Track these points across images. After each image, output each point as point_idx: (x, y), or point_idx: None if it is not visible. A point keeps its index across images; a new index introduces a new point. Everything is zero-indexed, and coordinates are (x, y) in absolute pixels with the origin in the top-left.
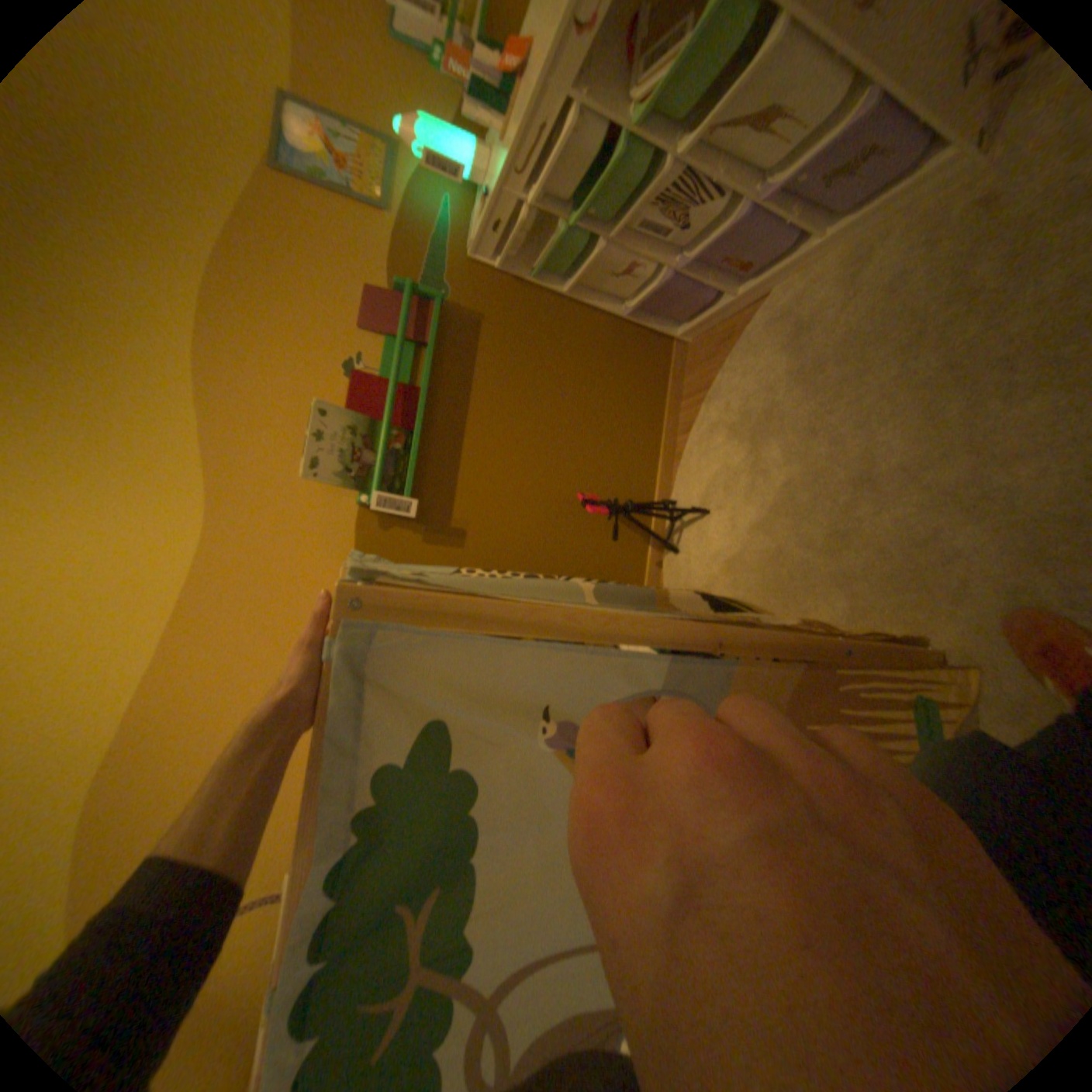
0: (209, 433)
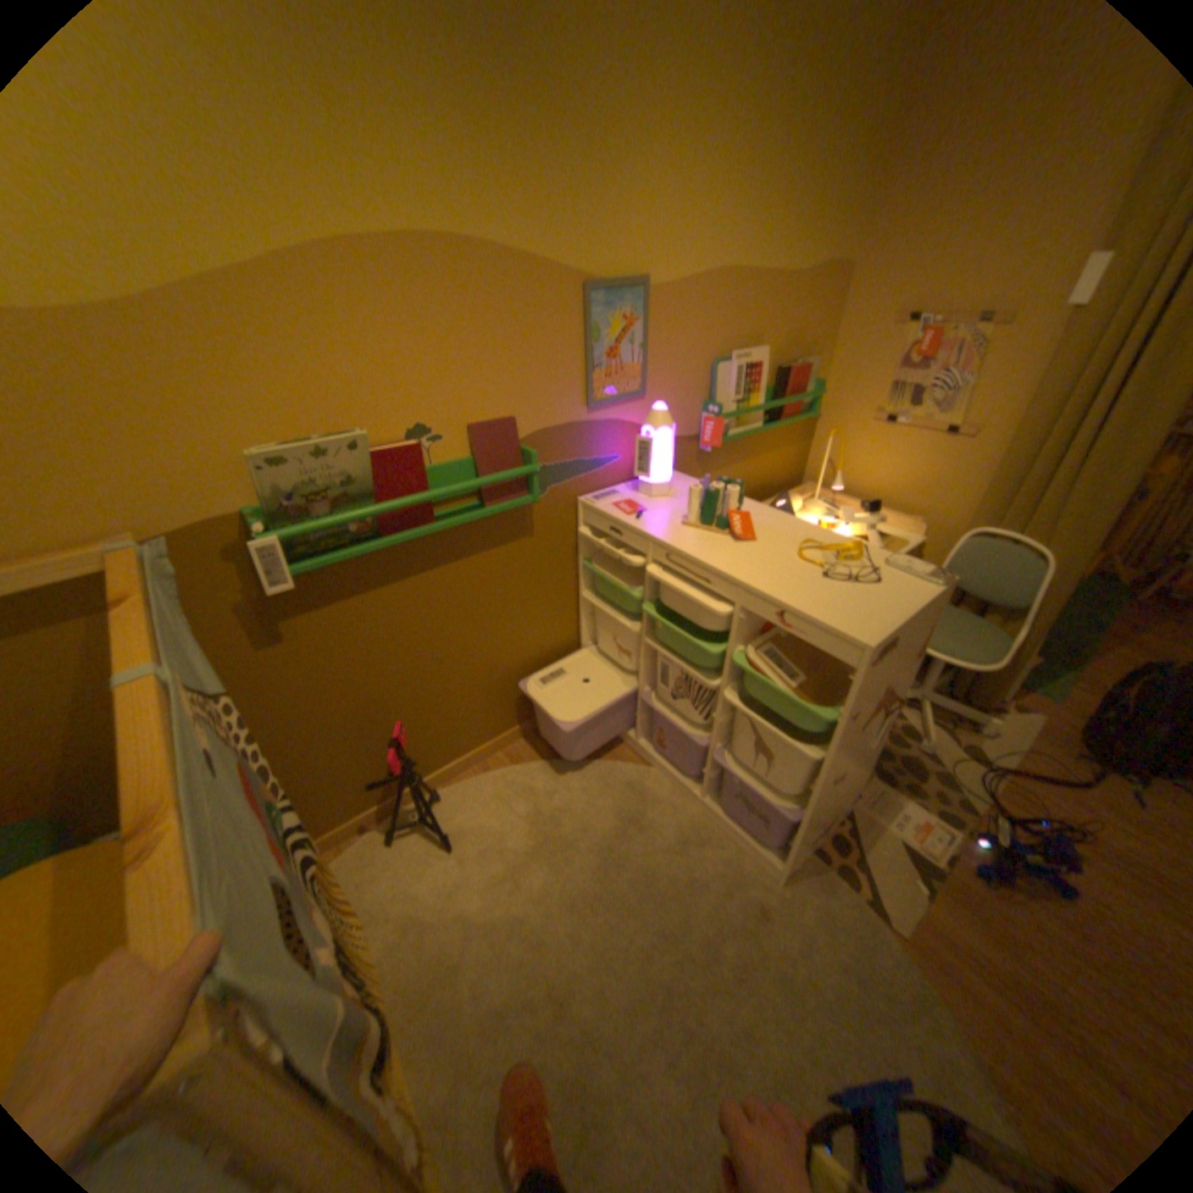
0: (235, 286)
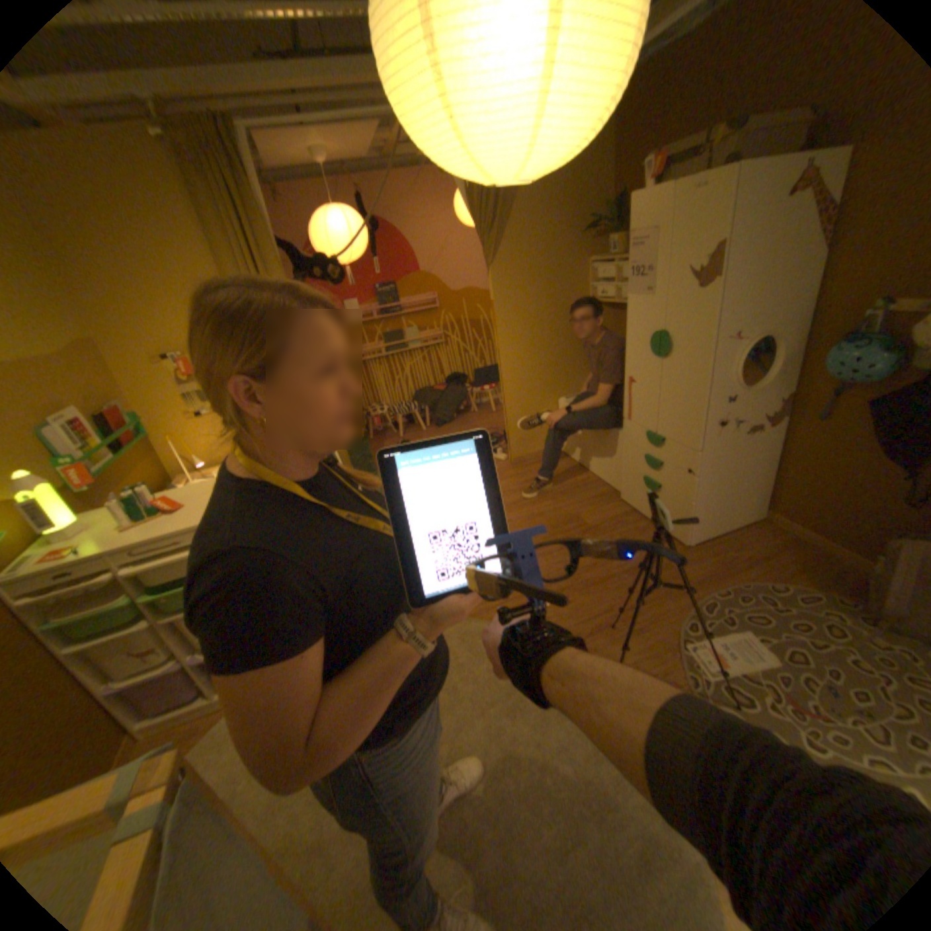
0: None
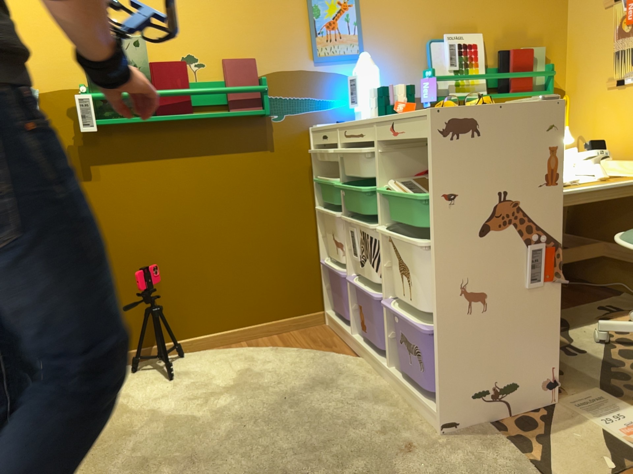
0: None
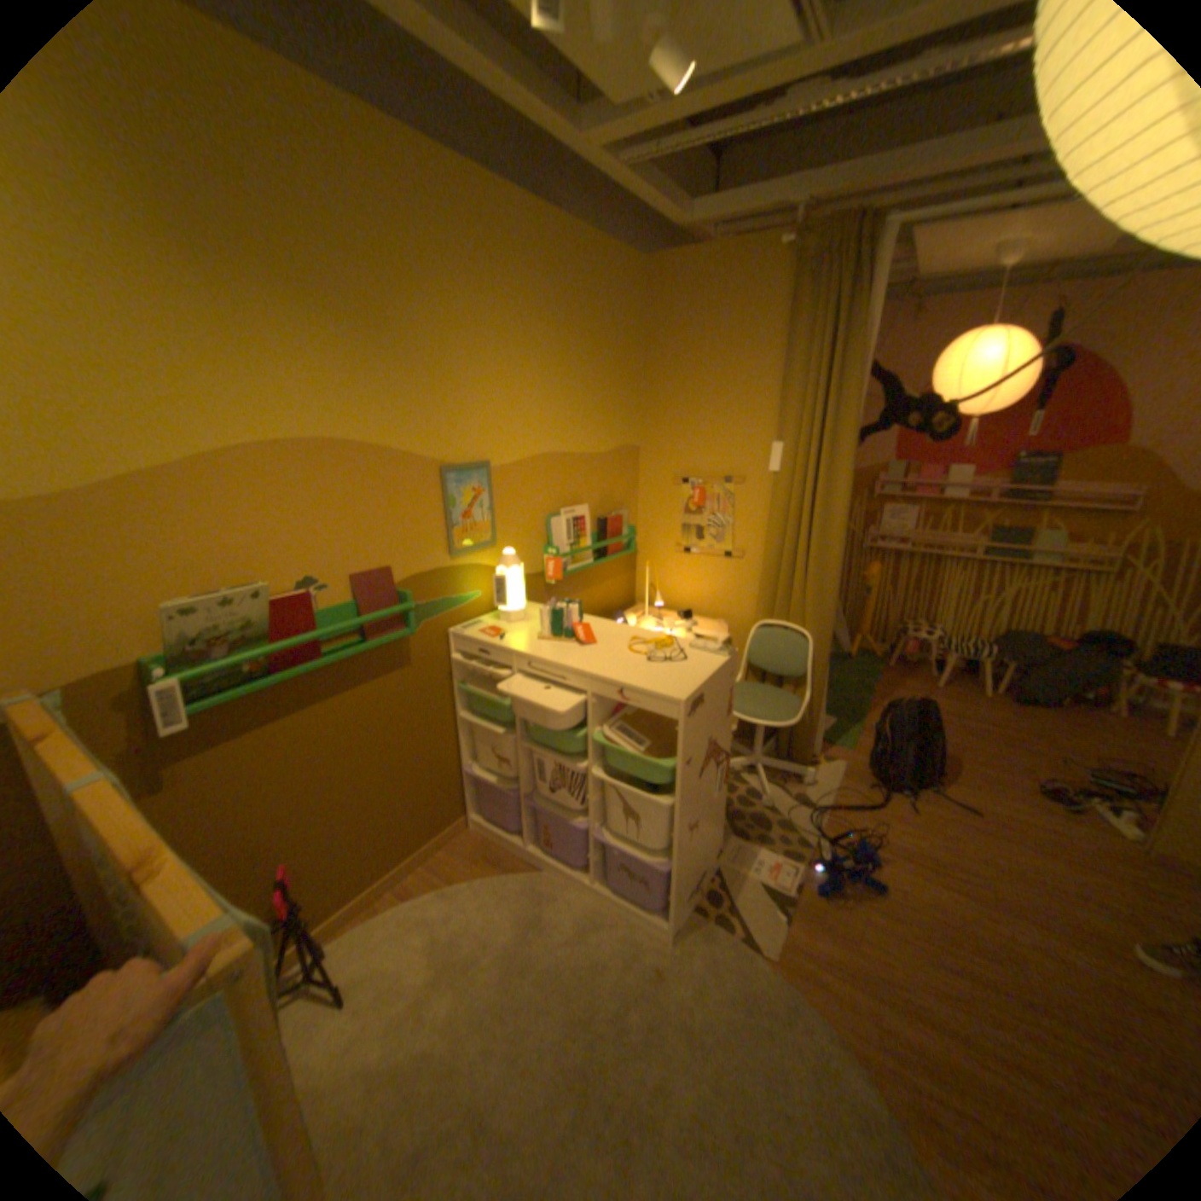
0: (157, 480)
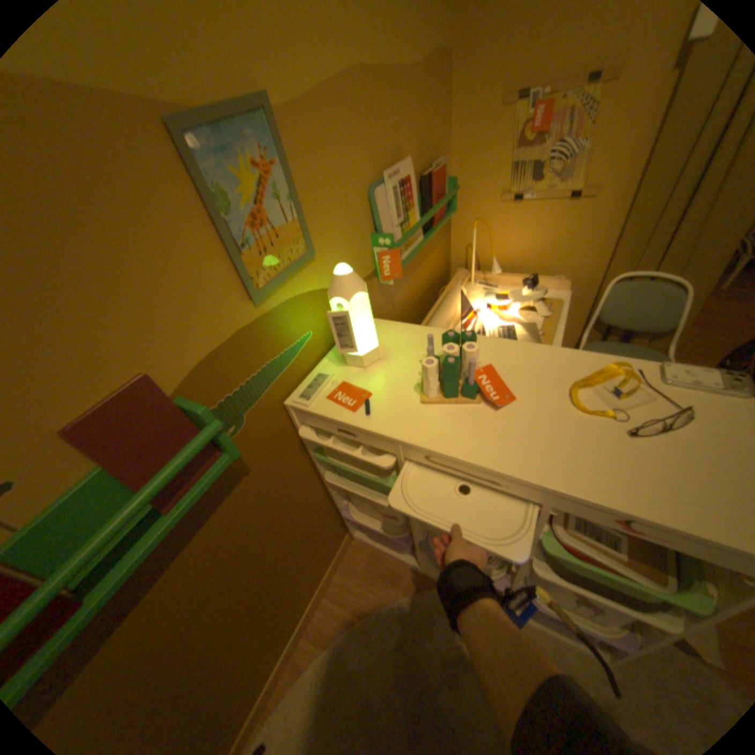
0: None
